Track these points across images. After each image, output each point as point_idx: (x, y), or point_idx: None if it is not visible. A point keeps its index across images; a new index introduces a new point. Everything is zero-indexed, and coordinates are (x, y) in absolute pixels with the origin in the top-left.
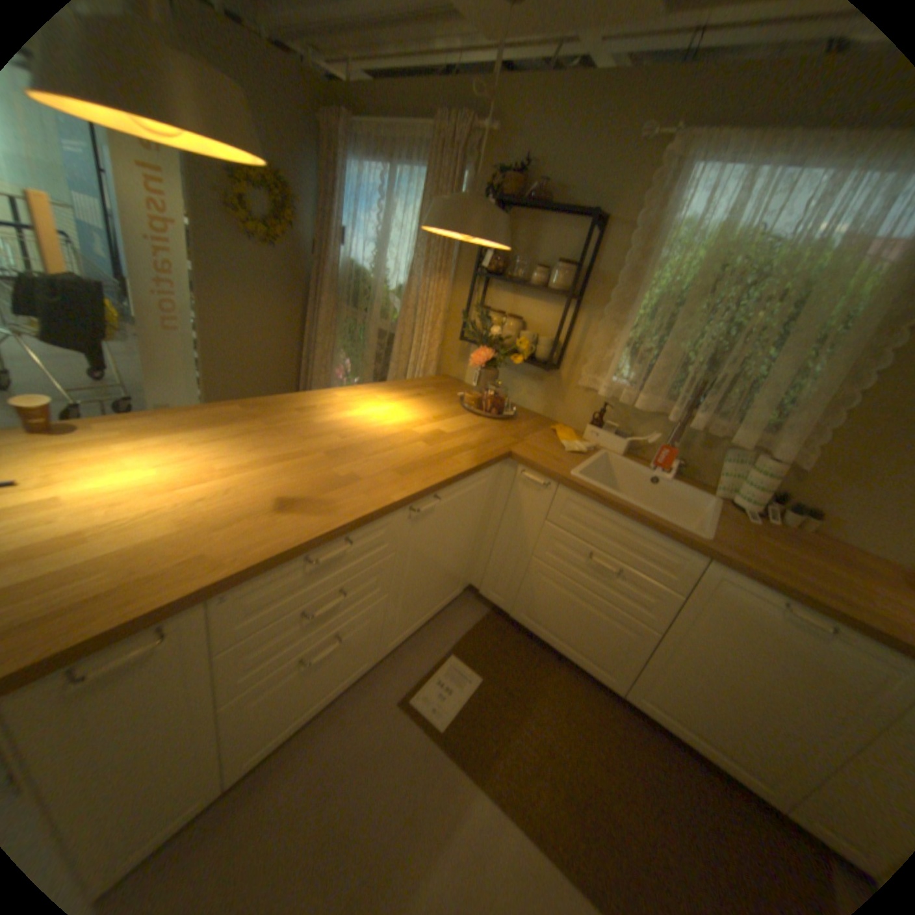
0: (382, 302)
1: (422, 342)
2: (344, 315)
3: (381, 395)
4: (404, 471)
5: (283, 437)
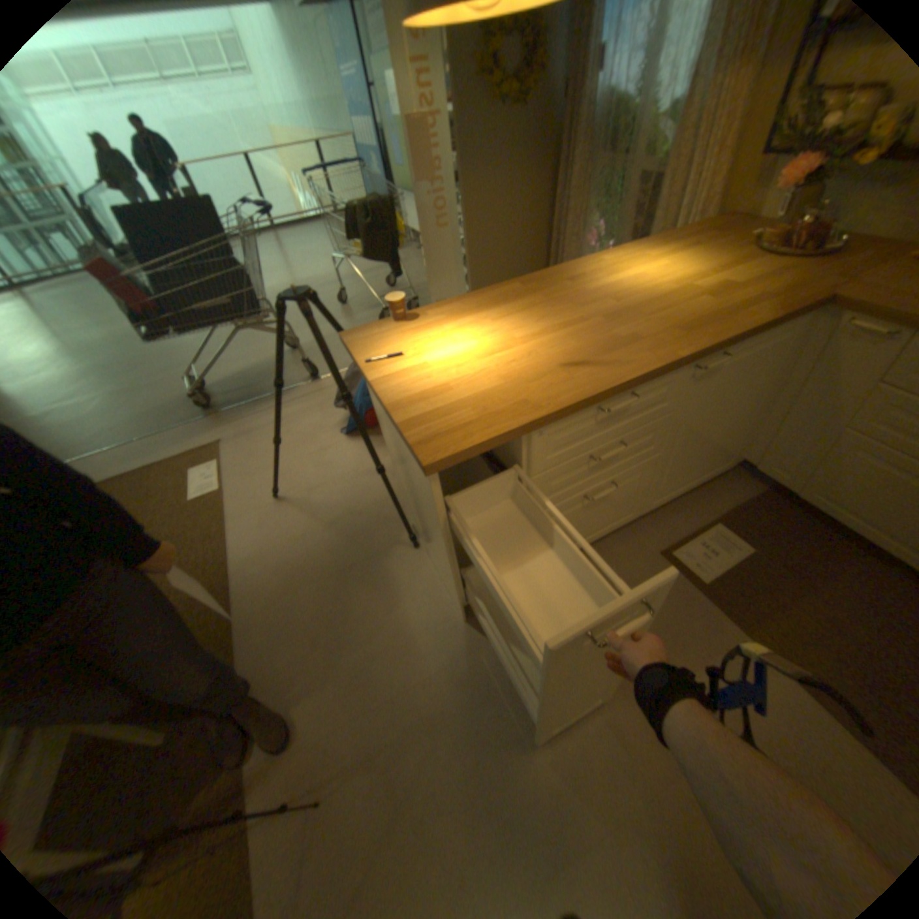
0: (648, 131)
1: (703, 171)
2: (600, 163)
3: (651, 250)
4: (689, 327)
5: (561, 305)
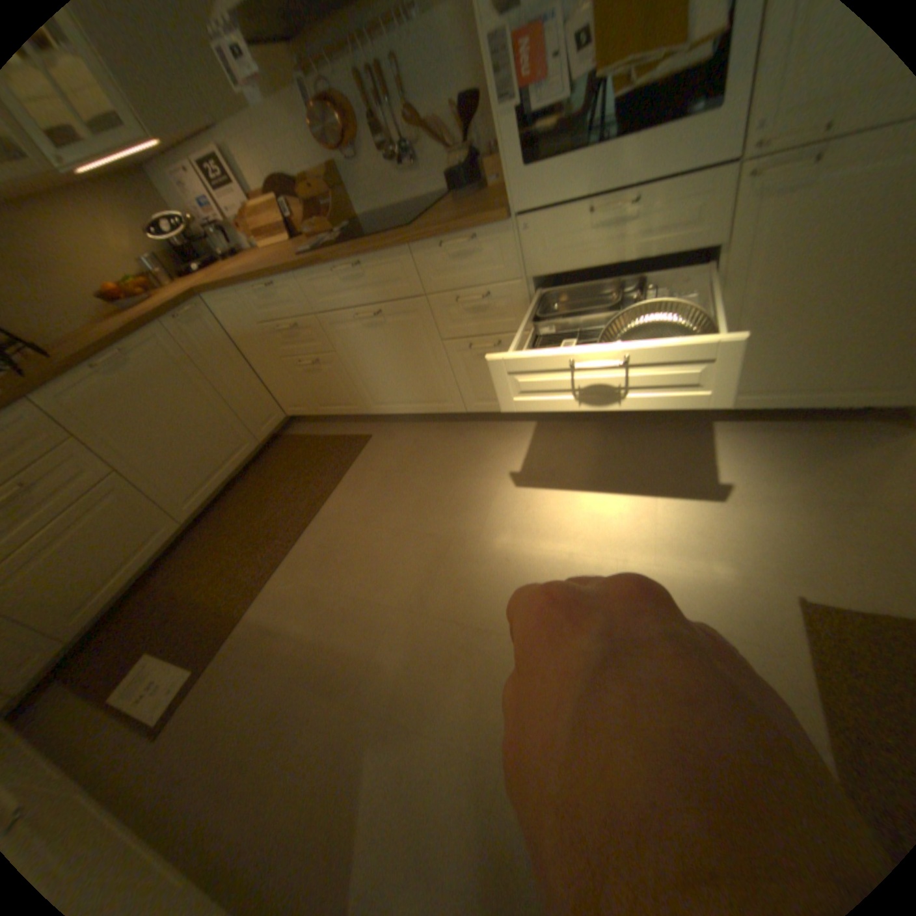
0: None
1: None
2: None
3: None
4: None
5: None
